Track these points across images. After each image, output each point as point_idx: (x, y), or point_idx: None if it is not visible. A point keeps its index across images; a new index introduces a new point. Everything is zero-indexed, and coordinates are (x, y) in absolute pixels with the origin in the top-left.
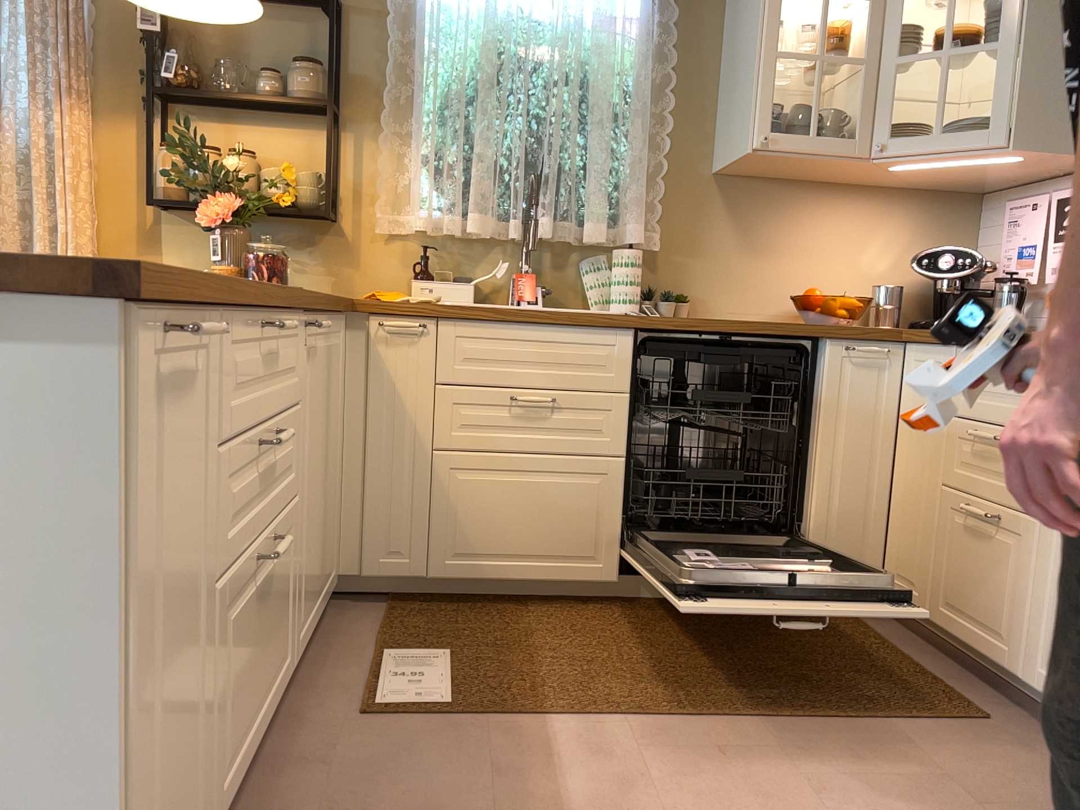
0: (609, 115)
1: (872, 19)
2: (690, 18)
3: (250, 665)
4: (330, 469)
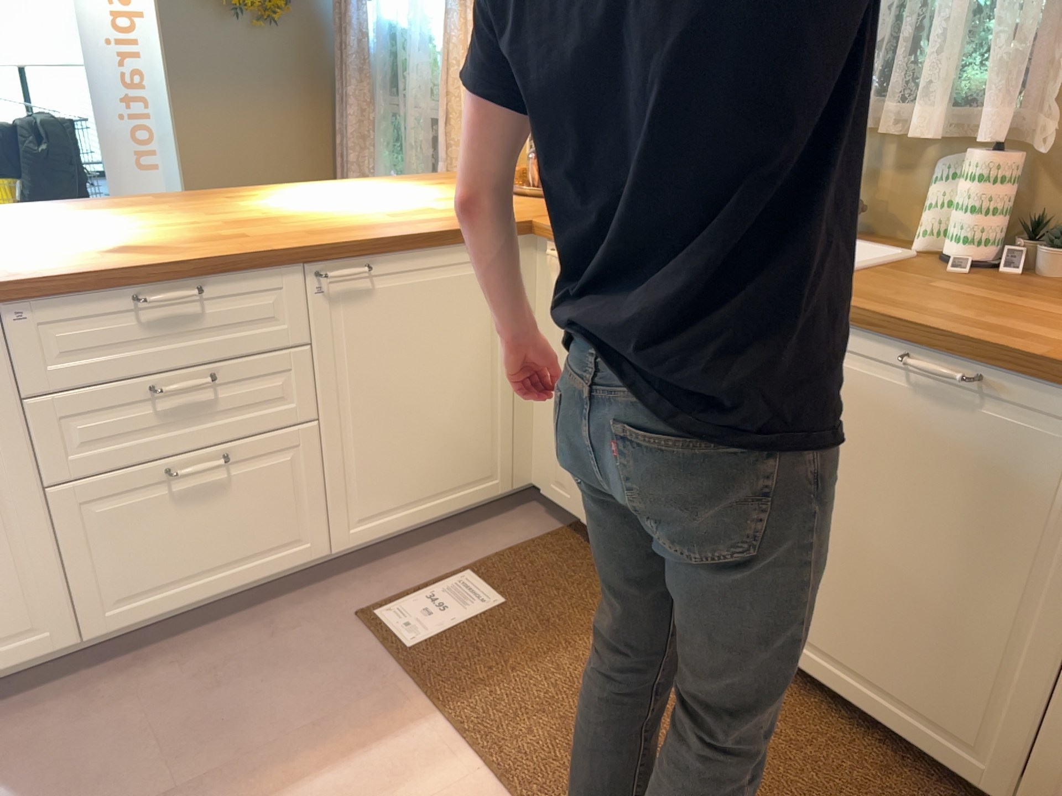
0: None
1: None
2: None
3: (188, 540)
4: (463, 391)
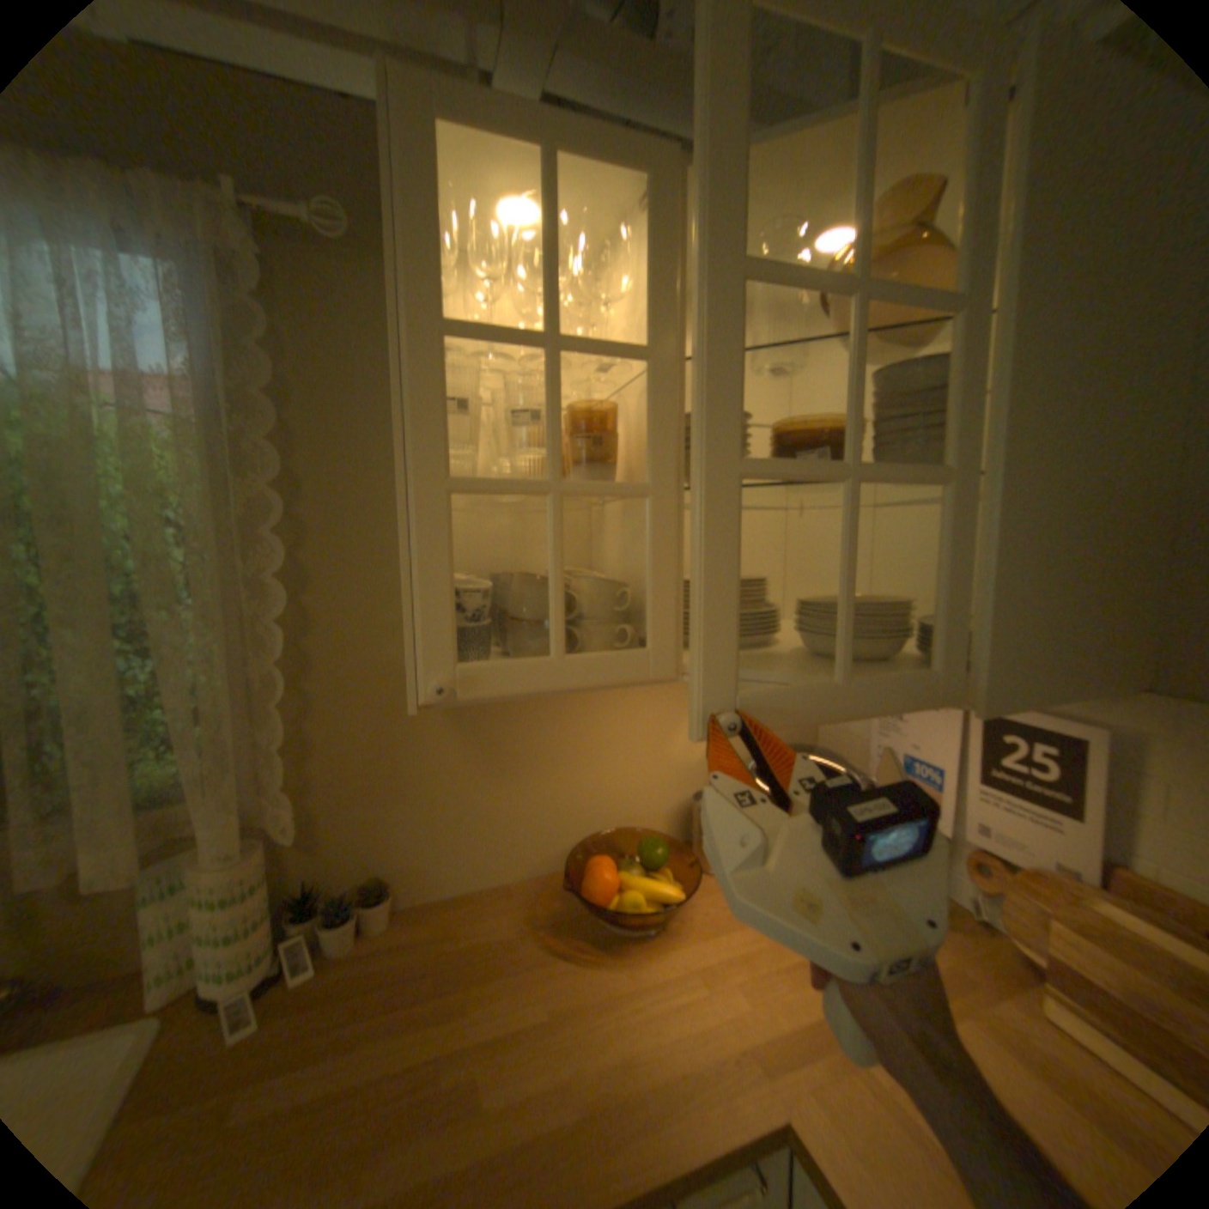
0: (99, 604)
1: (662, 398)
2: (321, 373)
3: None
4: None
